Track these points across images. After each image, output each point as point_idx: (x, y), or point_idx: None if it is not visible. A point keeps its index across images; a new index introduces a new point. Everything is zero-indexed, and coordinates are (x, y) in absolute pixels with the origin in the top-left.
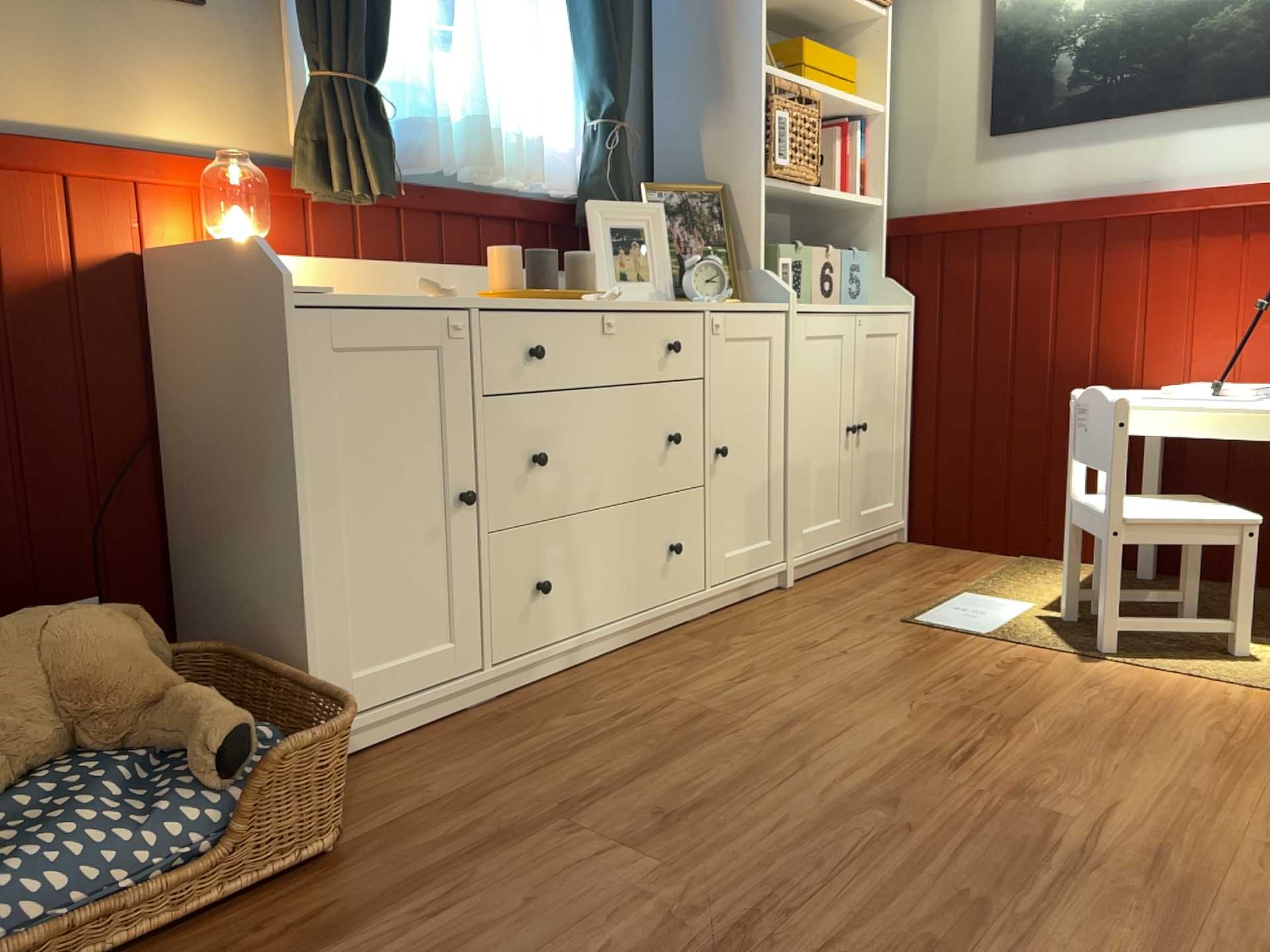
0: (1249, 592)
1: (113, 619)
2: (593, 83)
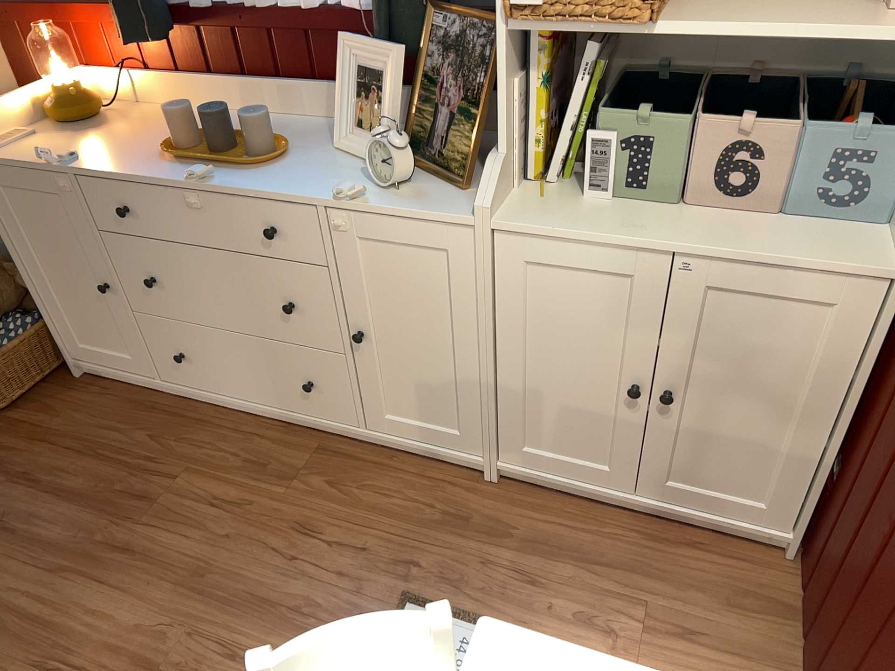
0: None
1: None
2: None
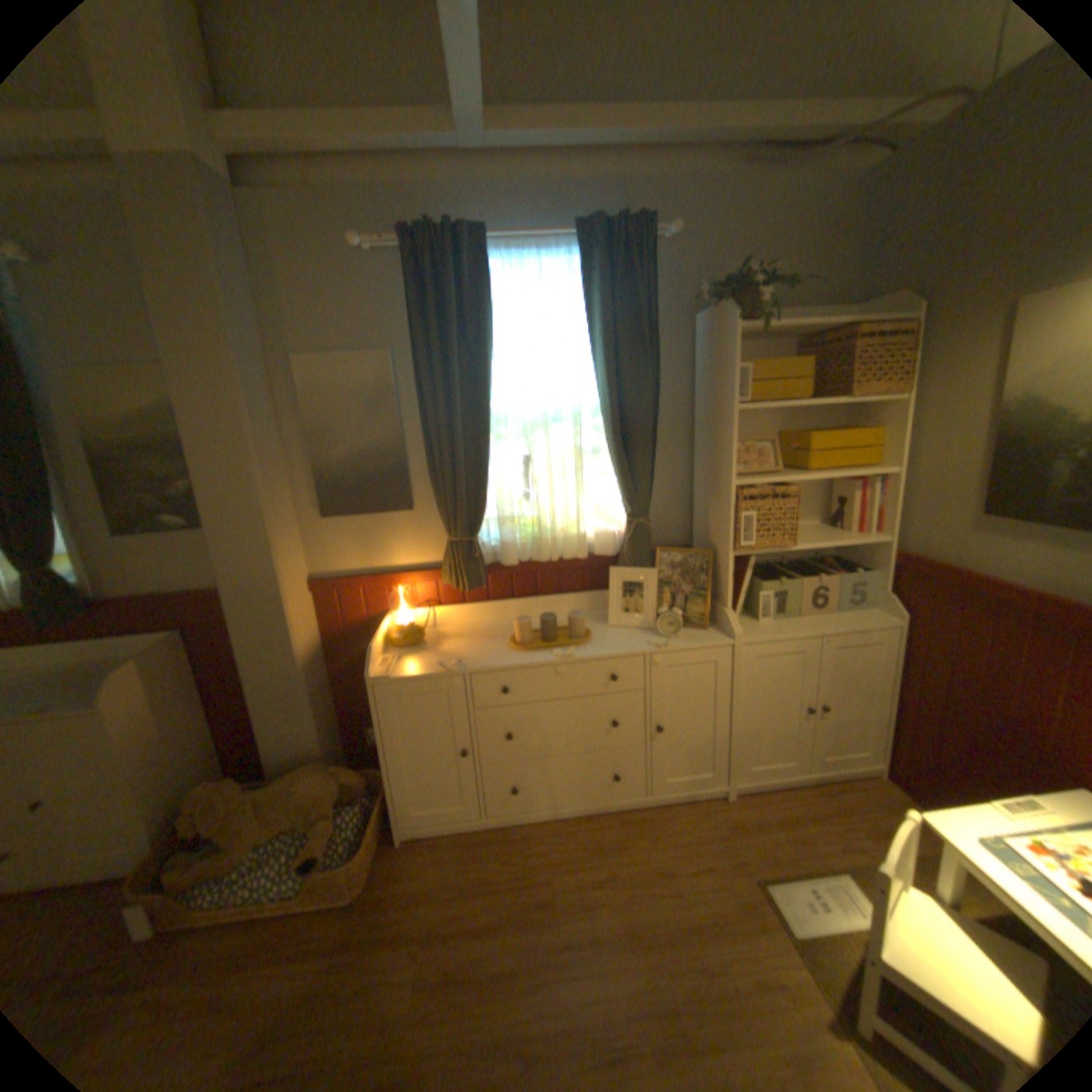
0: None
1: (319, 784)
2: (621, 498)
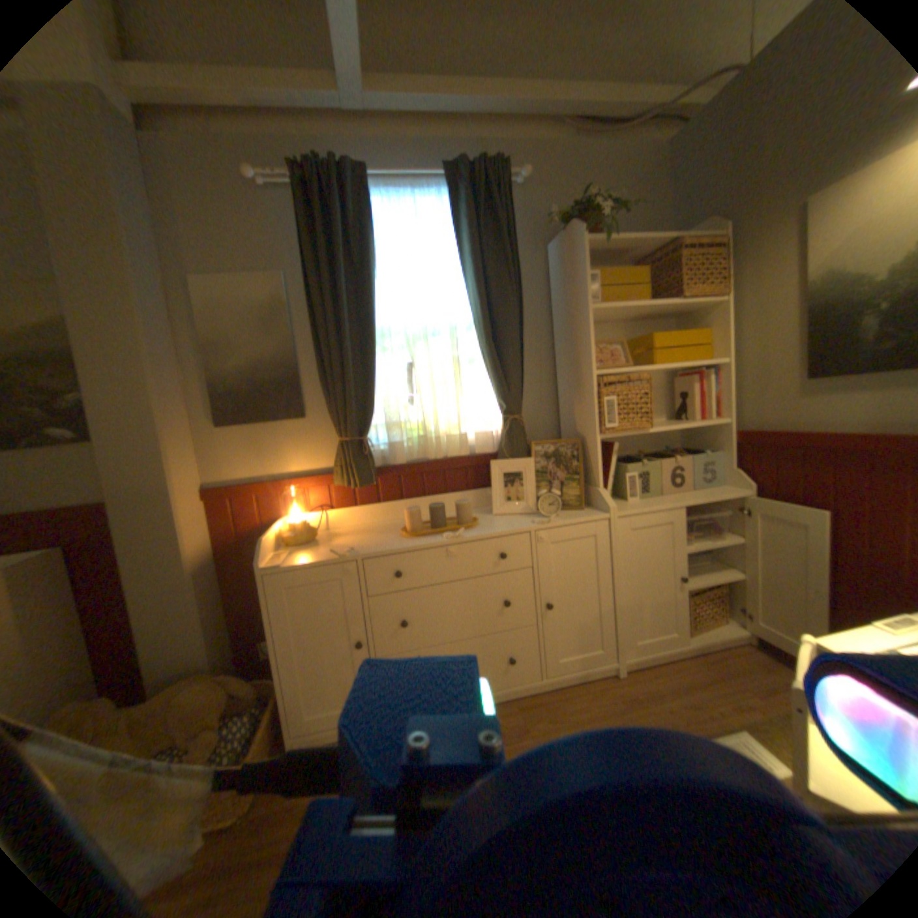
0: None
1: (204, 692)
2: (497, 397)
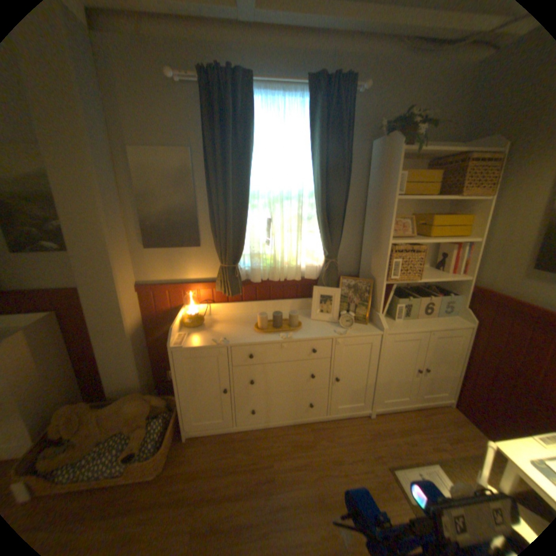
0: None
1: (138, 406)
2: (323, 246)
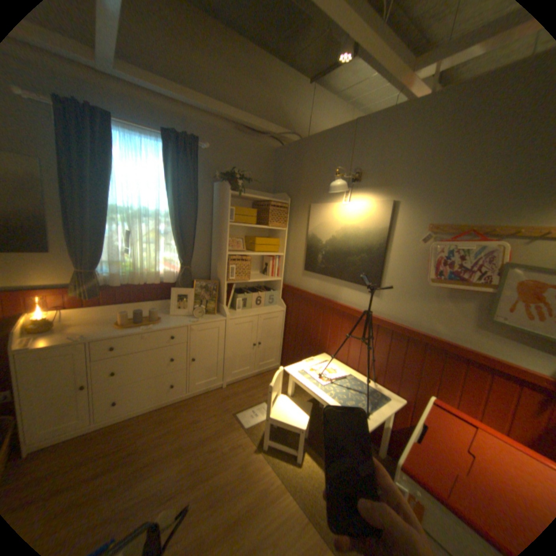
0: (301, 448)
1: None
2: (178, 256)
